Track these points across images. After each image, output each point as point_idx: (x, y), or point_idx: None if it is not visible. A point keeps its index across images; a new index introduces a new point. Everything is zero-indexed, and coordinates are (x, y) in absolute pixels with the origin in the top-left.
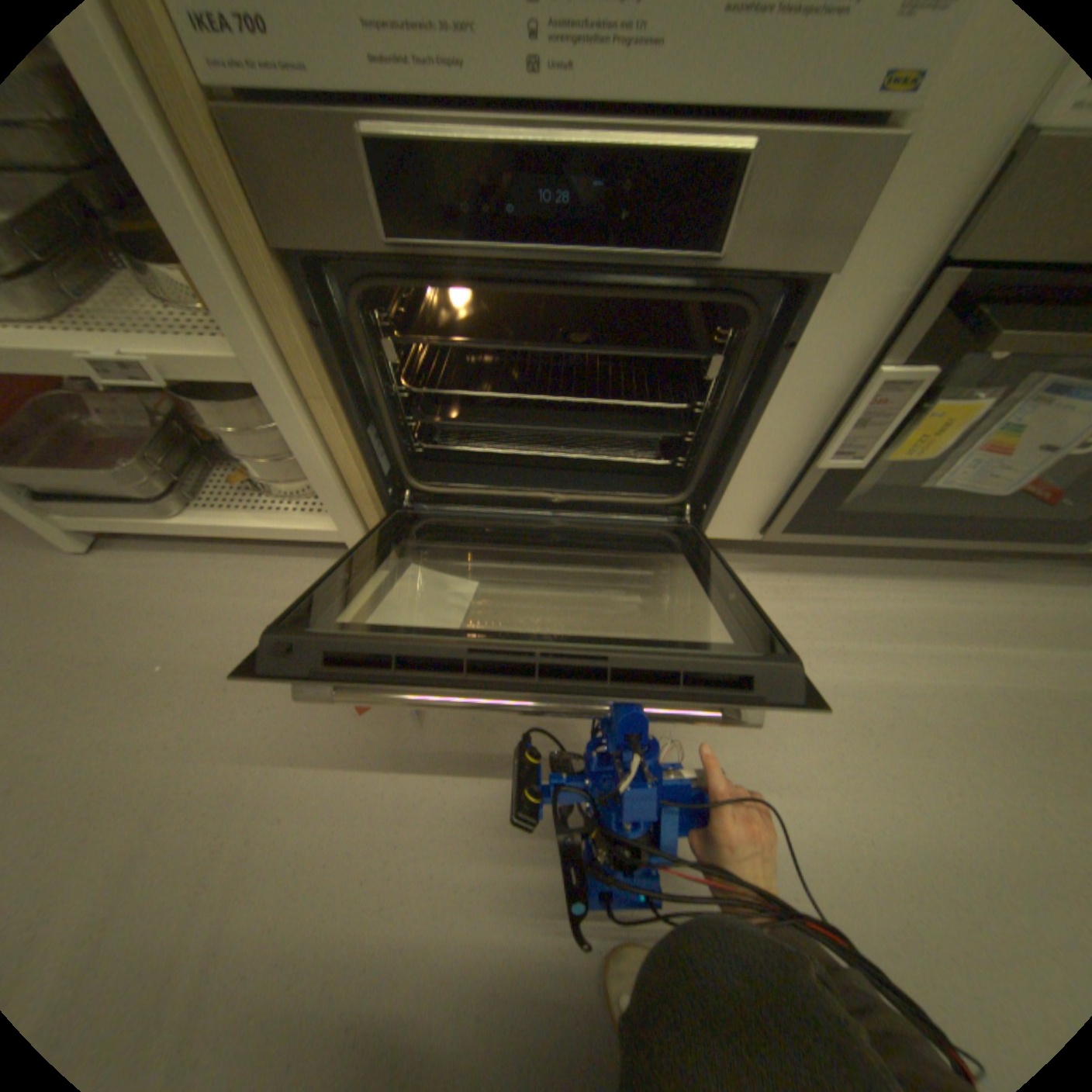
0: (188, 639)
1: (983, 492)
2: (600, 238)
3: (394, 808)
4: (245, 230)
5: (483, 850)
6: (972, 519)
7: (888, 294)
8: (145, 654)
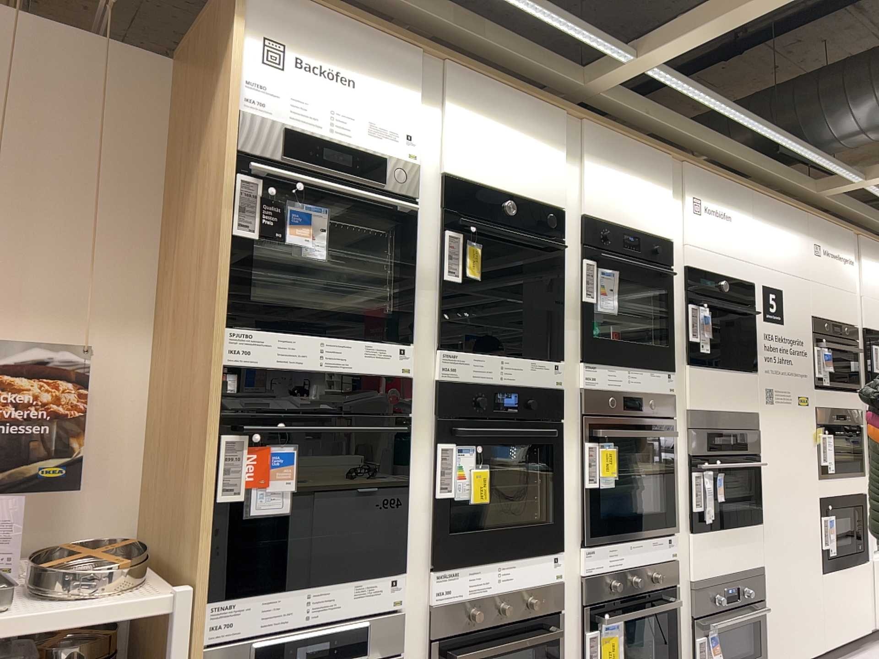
0: None
1: None
2: None
3: None
4: None
5: None
6: None
7: (419, 654)
8: None
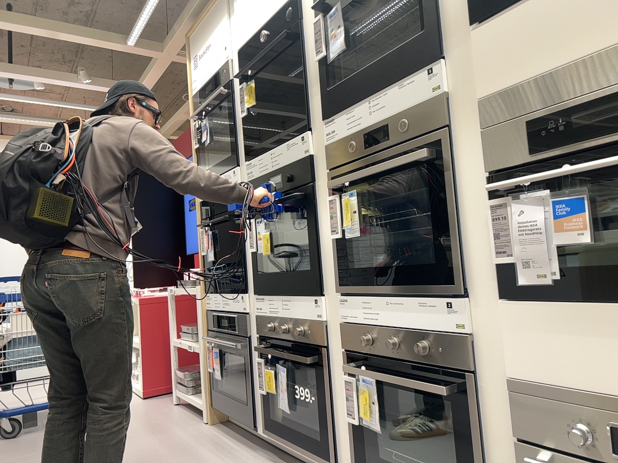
0: (163, 420)
1: (287, 413)
2: (228, 329)
3: (140, 450)
4: (204, 325)
5: (137, 461)
6: (300, 435)
7: (258, 343)
8: (155, 419)
